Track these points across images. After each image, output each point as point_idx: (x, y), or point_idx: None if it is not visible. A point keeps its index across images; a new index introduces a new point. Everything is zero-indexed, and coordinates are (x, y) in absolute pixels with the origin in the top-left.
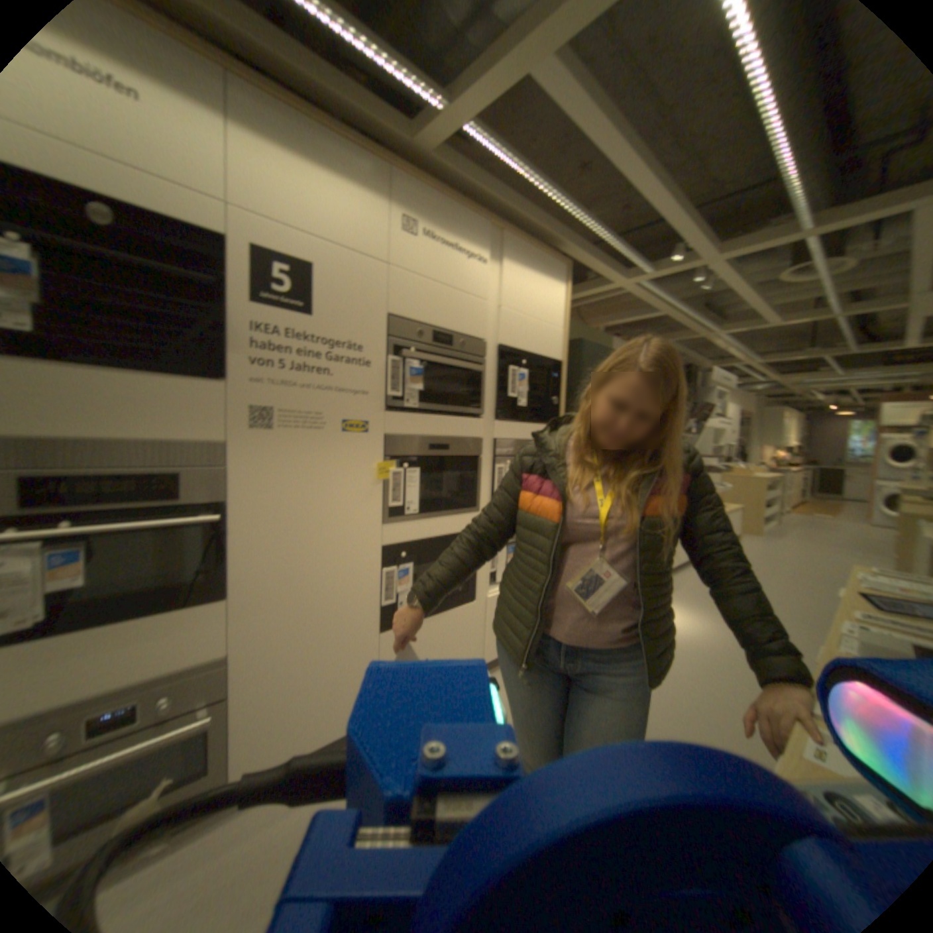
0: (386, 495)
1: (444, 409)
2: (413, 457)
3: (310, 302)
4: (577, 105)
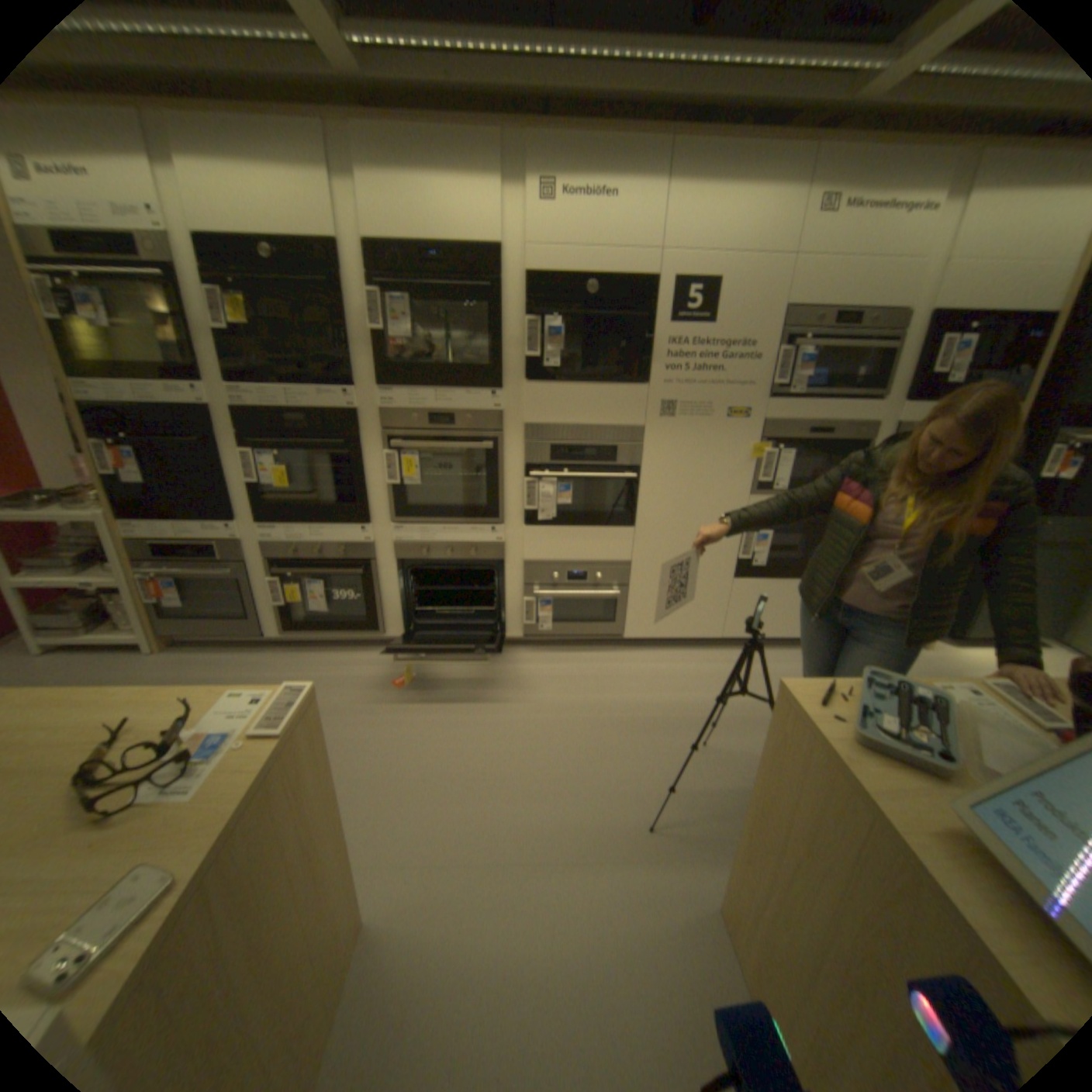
0: (758, 473)
1: (840, 392)
2: (792, 440)
3: (717, 313)
4: None
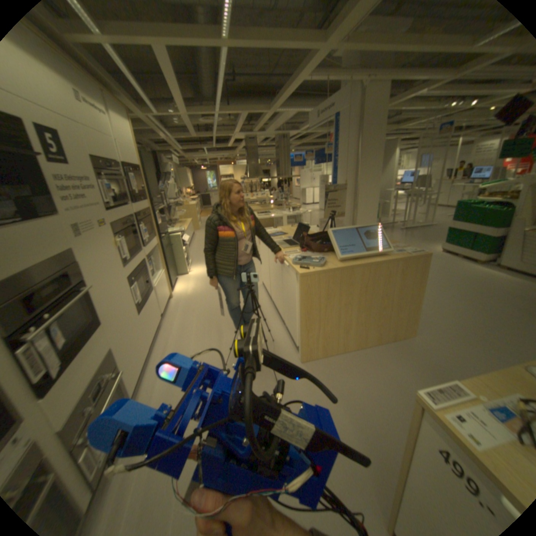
0: (119, 253)
1: (115, 203)
2: (119, 231)
3: (67, 156)
4: (166, 62)
